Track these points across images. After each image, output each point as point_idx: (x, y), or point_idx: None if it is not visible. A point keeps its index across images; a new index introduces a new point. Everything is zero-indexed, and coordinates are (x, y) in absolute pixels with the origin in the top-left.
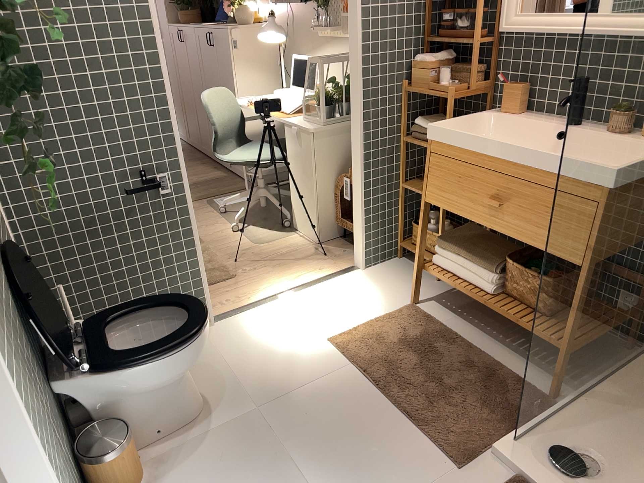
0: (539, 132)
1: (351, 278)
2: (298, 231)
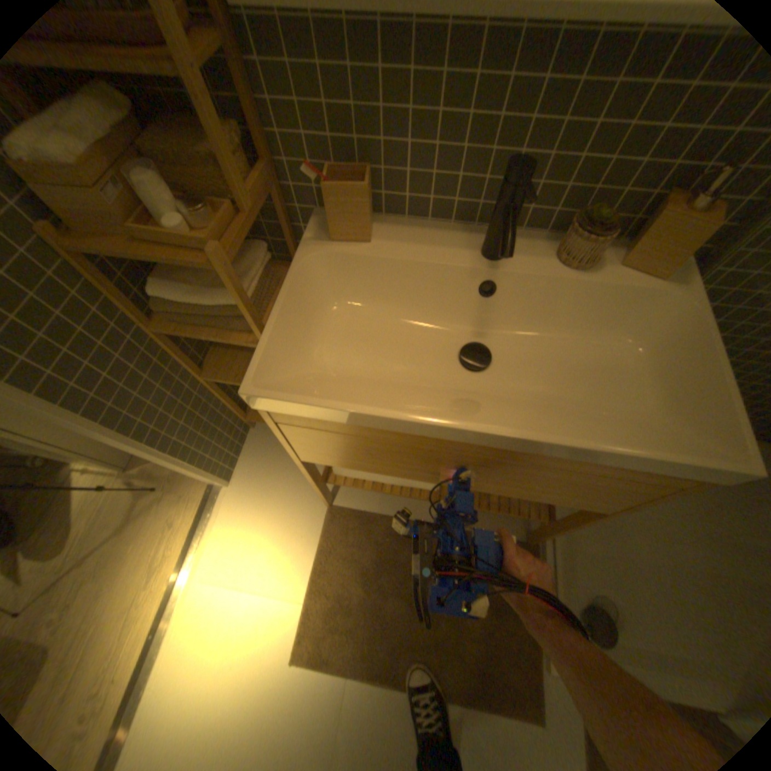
0: (434, 276)
1: (221, 515)
2: (64, 466)
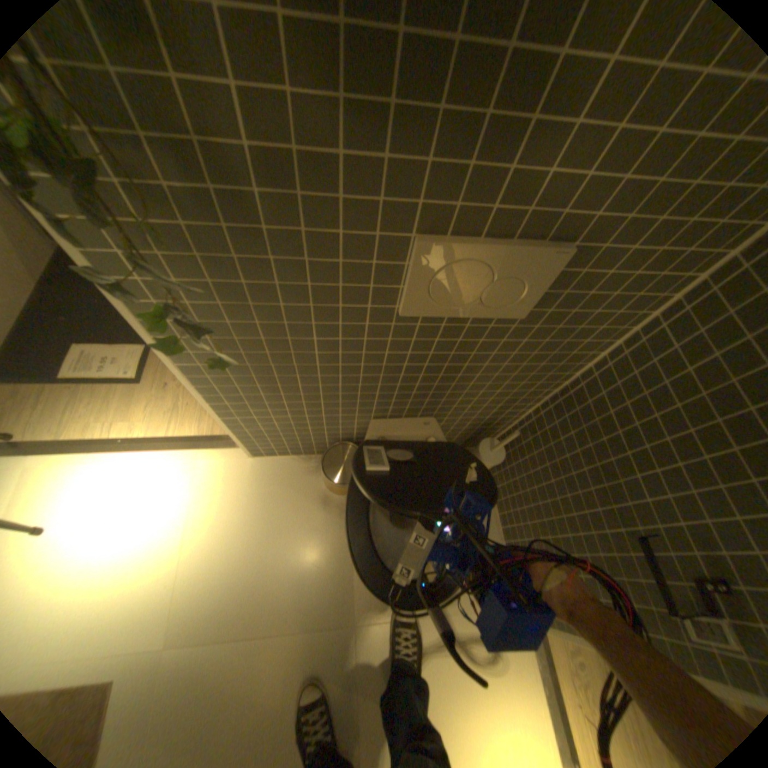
0: None
1: None
2: None
